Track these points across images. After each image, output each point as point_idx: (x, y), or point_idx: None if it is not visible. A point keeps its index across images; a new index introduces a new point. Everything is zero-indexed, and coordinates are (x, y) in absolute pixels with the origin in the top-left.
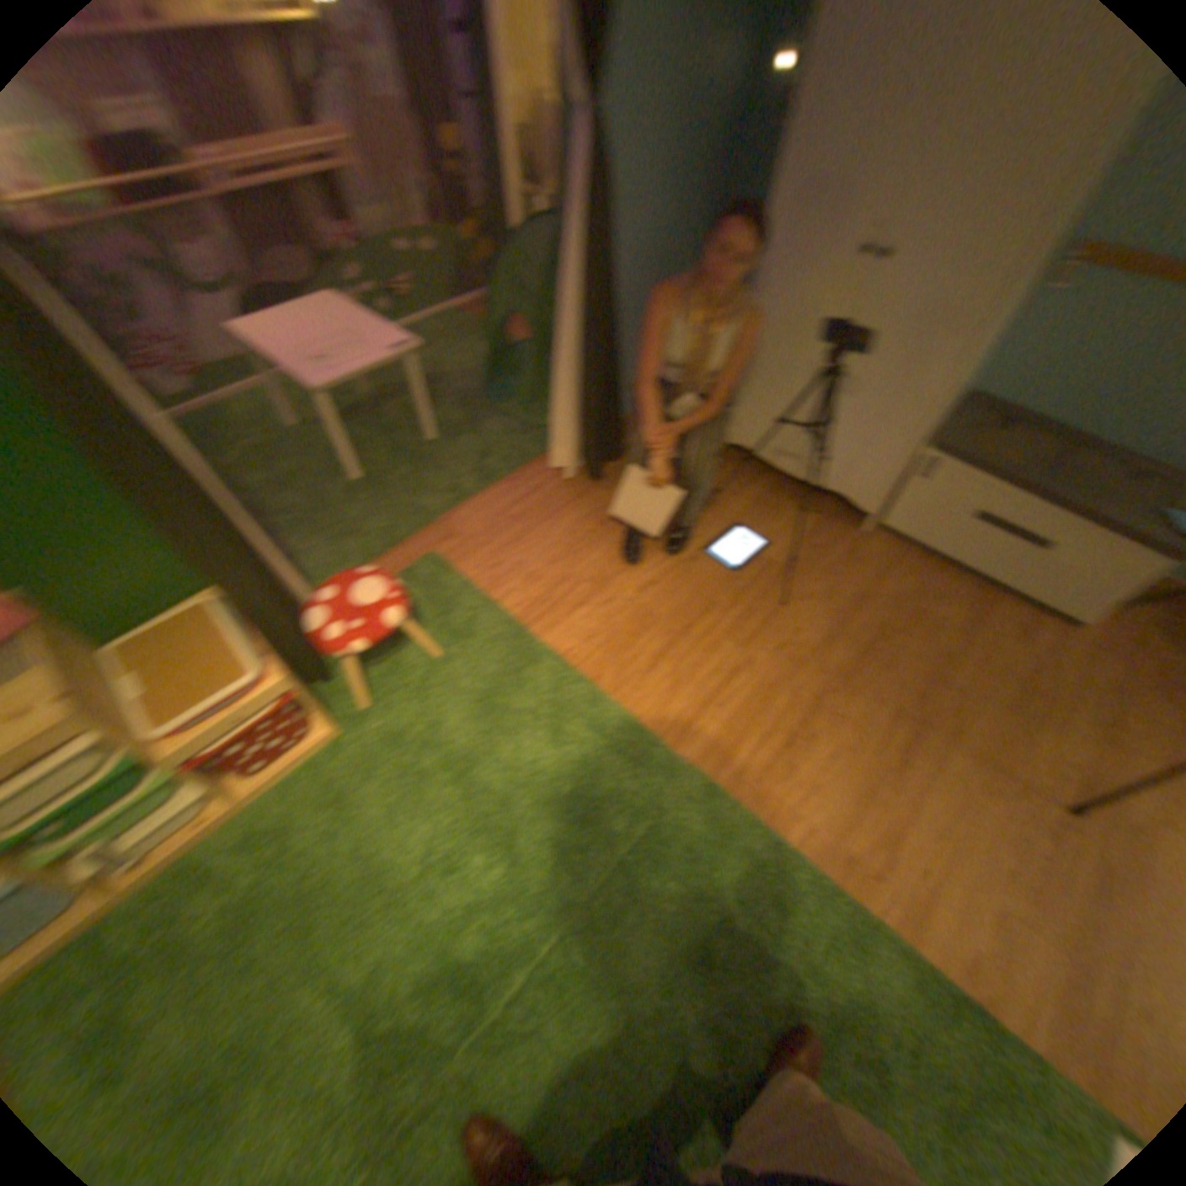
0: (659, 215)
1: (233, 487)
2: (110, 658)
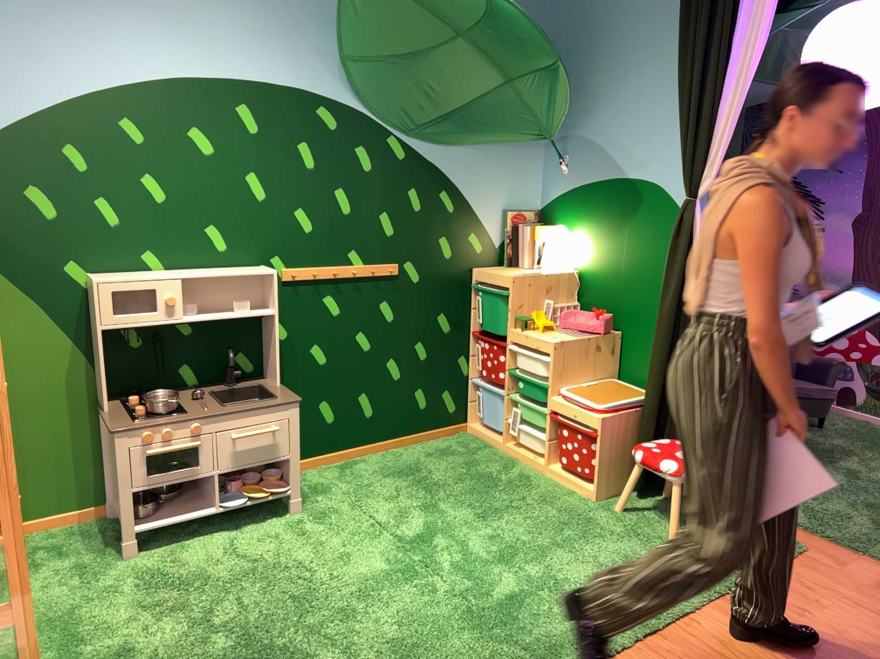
0: None
1: (828, 455)
2: (606, 380)
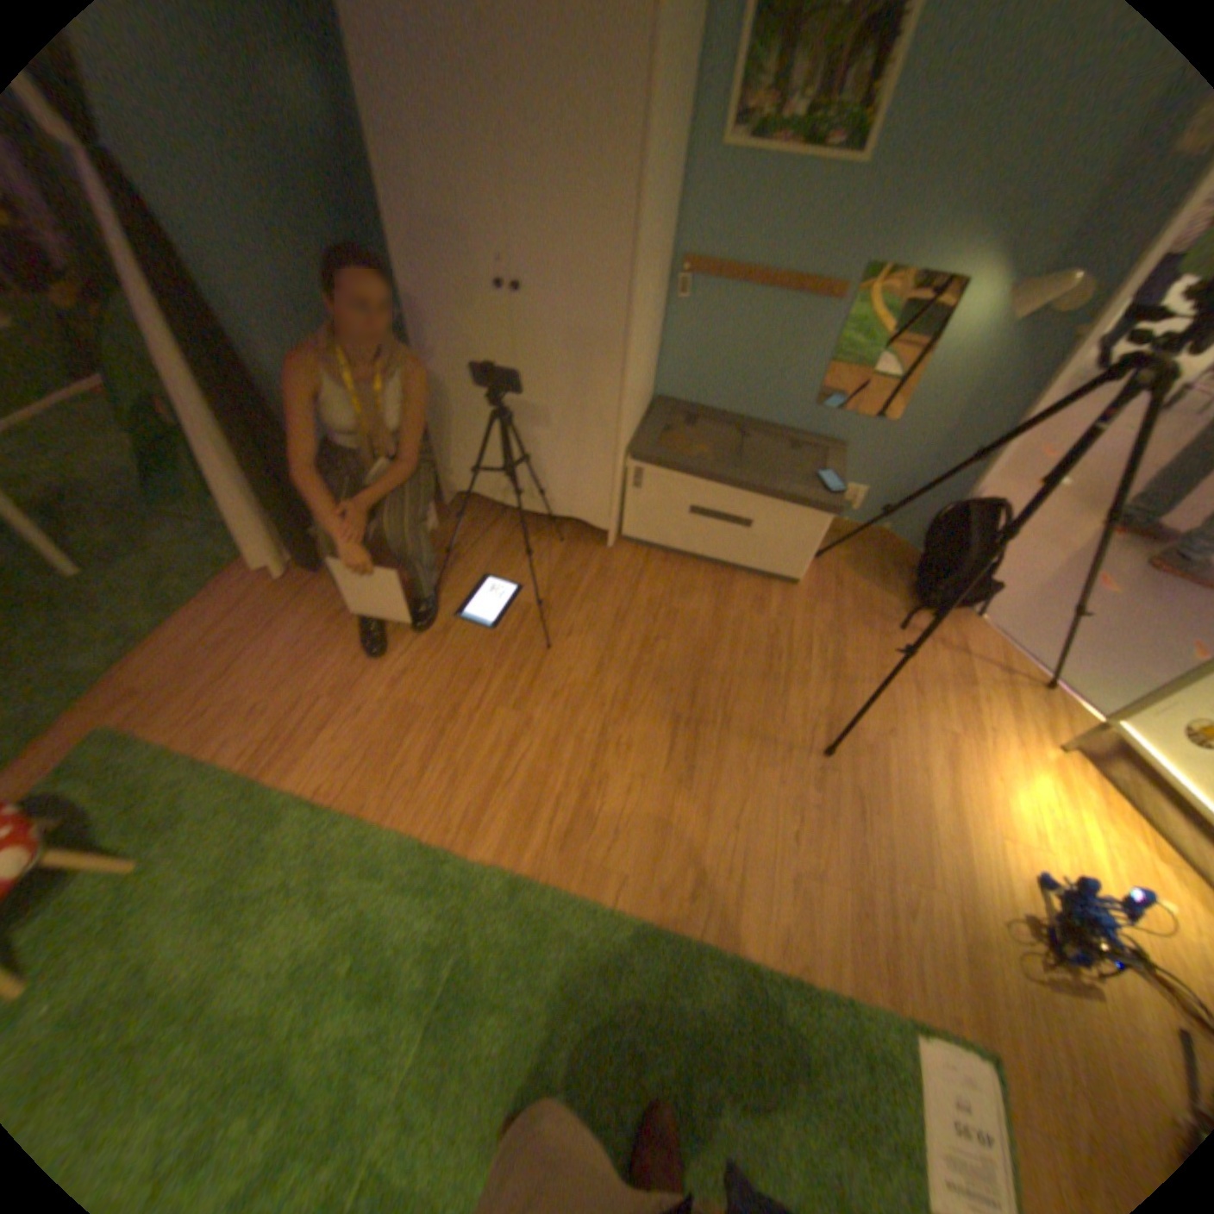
0: (277, 264)
1: None
2: None
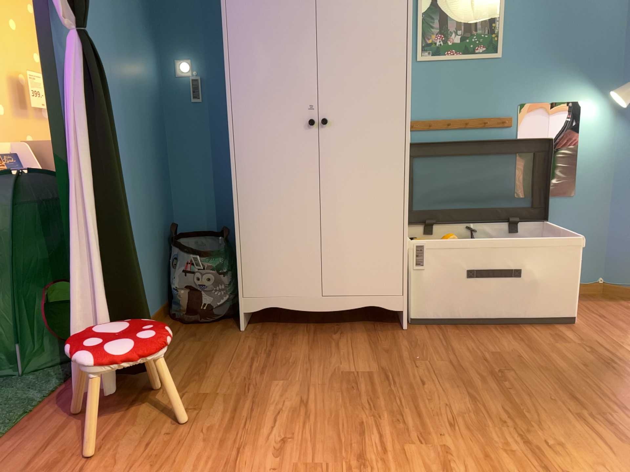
0: (128, 142)
1: None
2: None
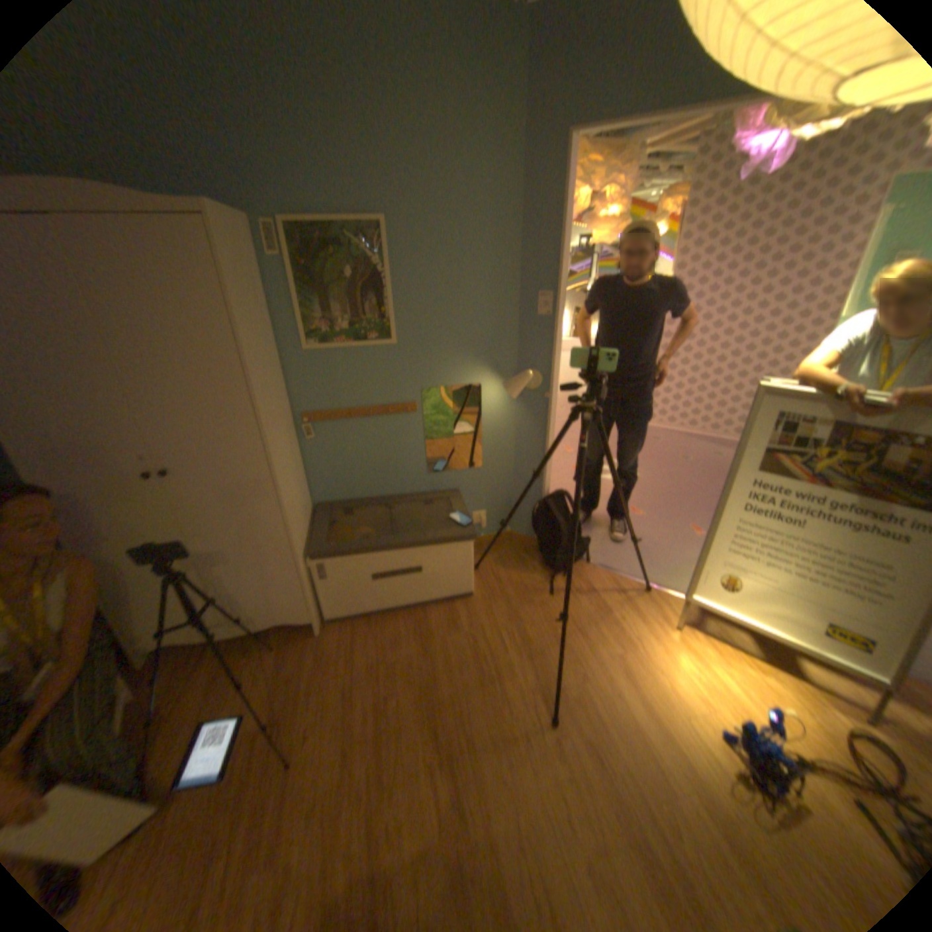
0: None
1: None
2: None
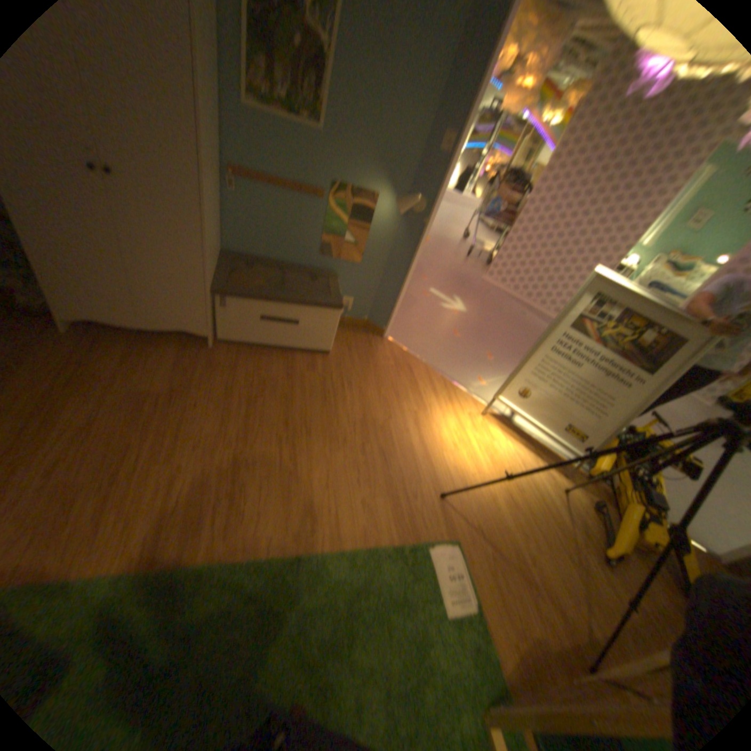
0: None
1: None
2: None
